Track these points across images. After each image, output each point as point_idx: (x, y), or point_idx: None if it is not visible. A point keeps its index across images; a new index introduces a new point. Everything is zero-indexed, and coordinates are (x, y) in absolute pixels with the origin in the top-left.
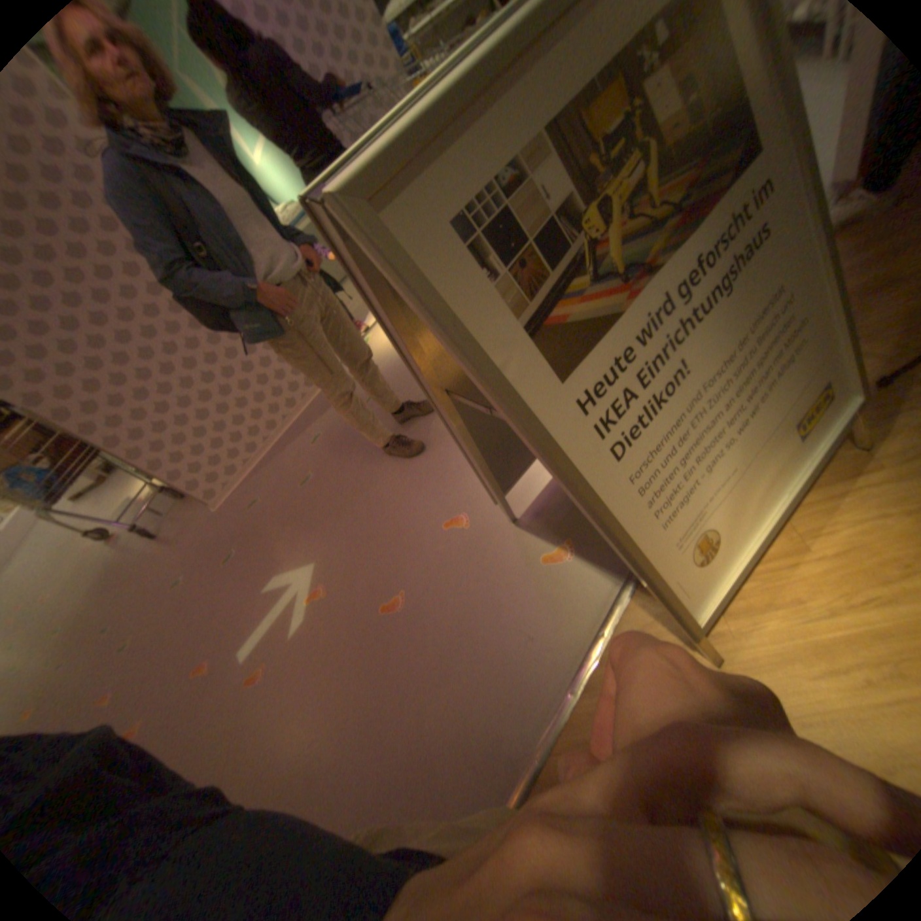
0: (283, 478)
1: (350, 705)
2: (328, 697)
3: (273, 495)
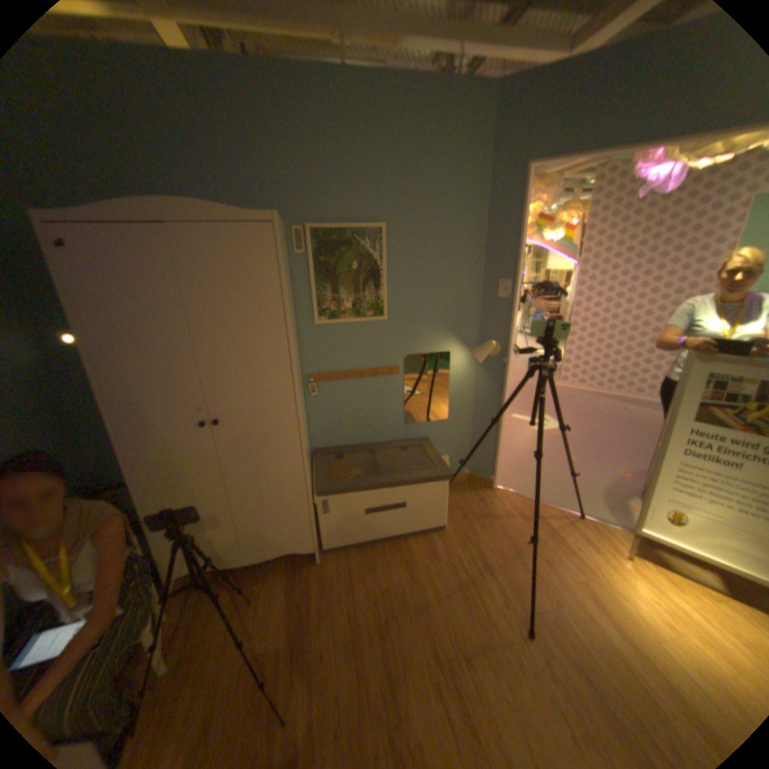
0: (592, 407)
1: (524, 454)
2: (521, 447)
3: (580, 406)
